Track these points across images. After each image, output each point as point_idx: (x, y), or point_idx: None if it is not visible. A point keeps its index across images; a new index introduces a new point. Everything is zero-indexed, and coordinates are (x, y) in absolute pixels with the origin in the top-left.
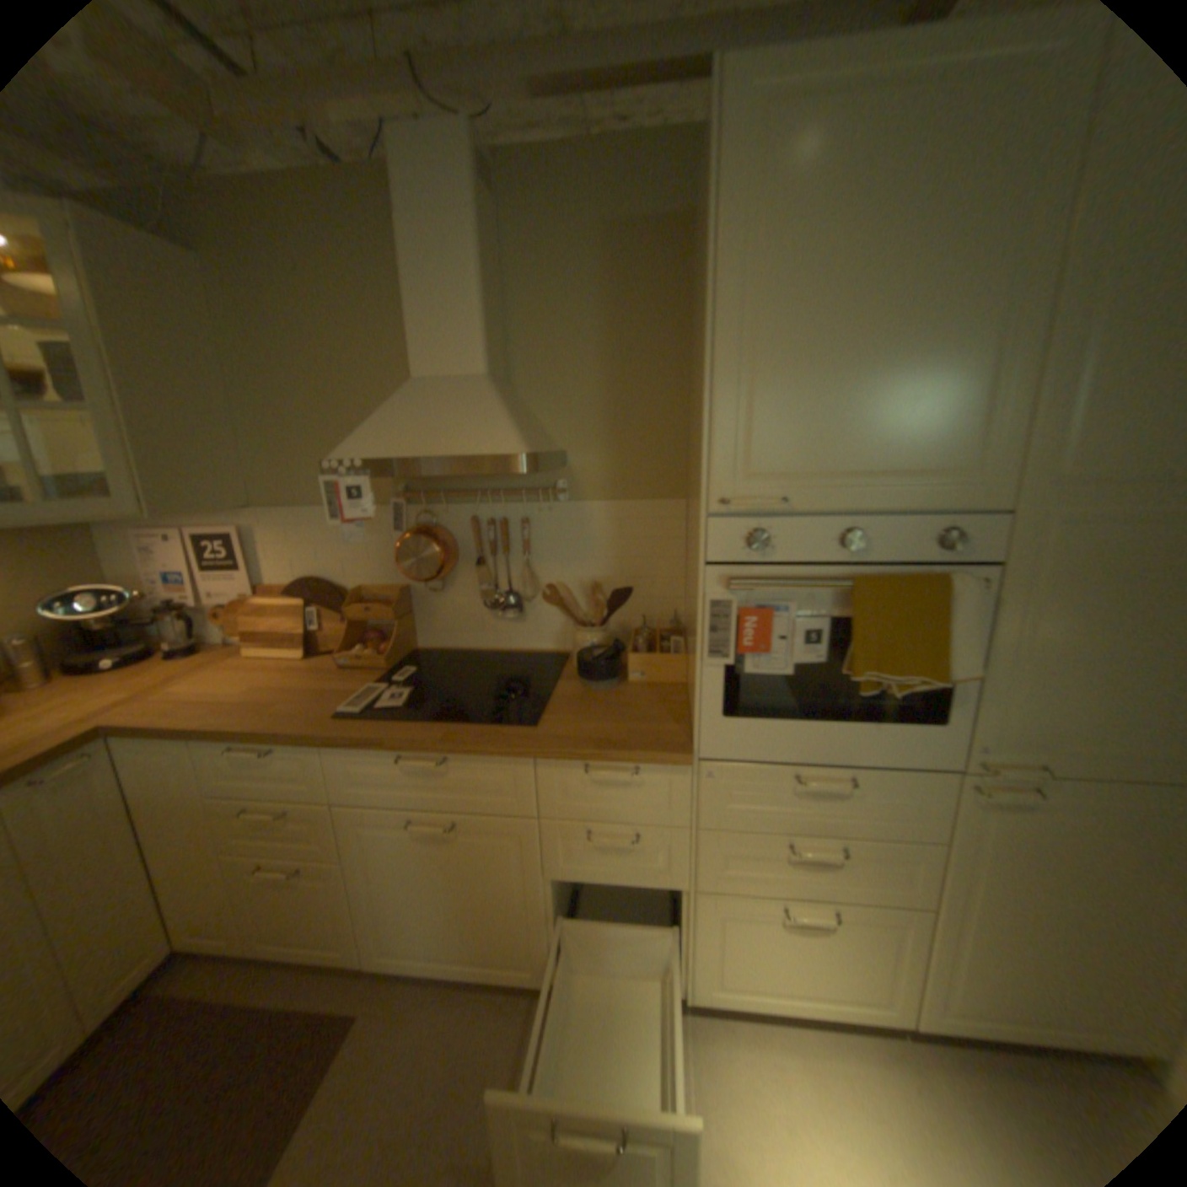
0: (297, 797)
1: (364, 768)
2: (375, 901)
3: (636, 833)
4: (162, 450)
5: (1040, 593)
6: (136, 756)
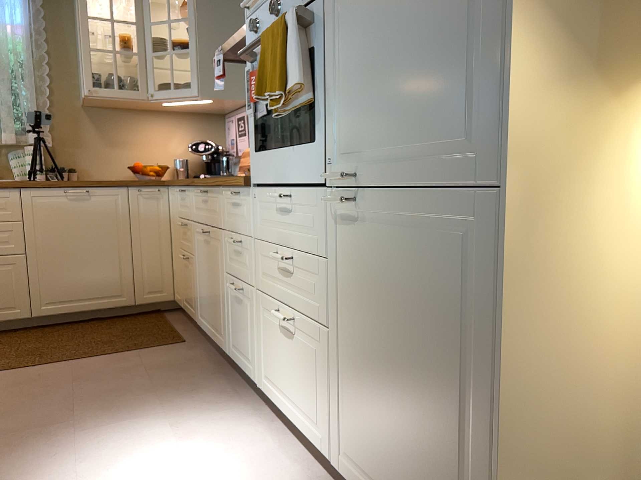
0: (188, 216)
1: (196, 198)
2: (198, 279)
3: (241, 240)
4: (212, 68)
5: (341, 8)
6: (170, 196)
